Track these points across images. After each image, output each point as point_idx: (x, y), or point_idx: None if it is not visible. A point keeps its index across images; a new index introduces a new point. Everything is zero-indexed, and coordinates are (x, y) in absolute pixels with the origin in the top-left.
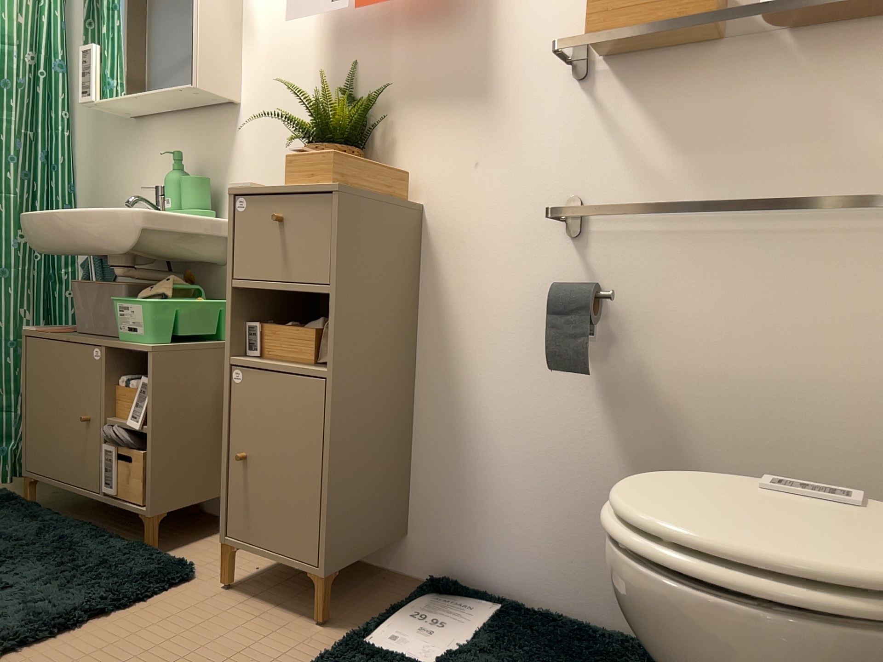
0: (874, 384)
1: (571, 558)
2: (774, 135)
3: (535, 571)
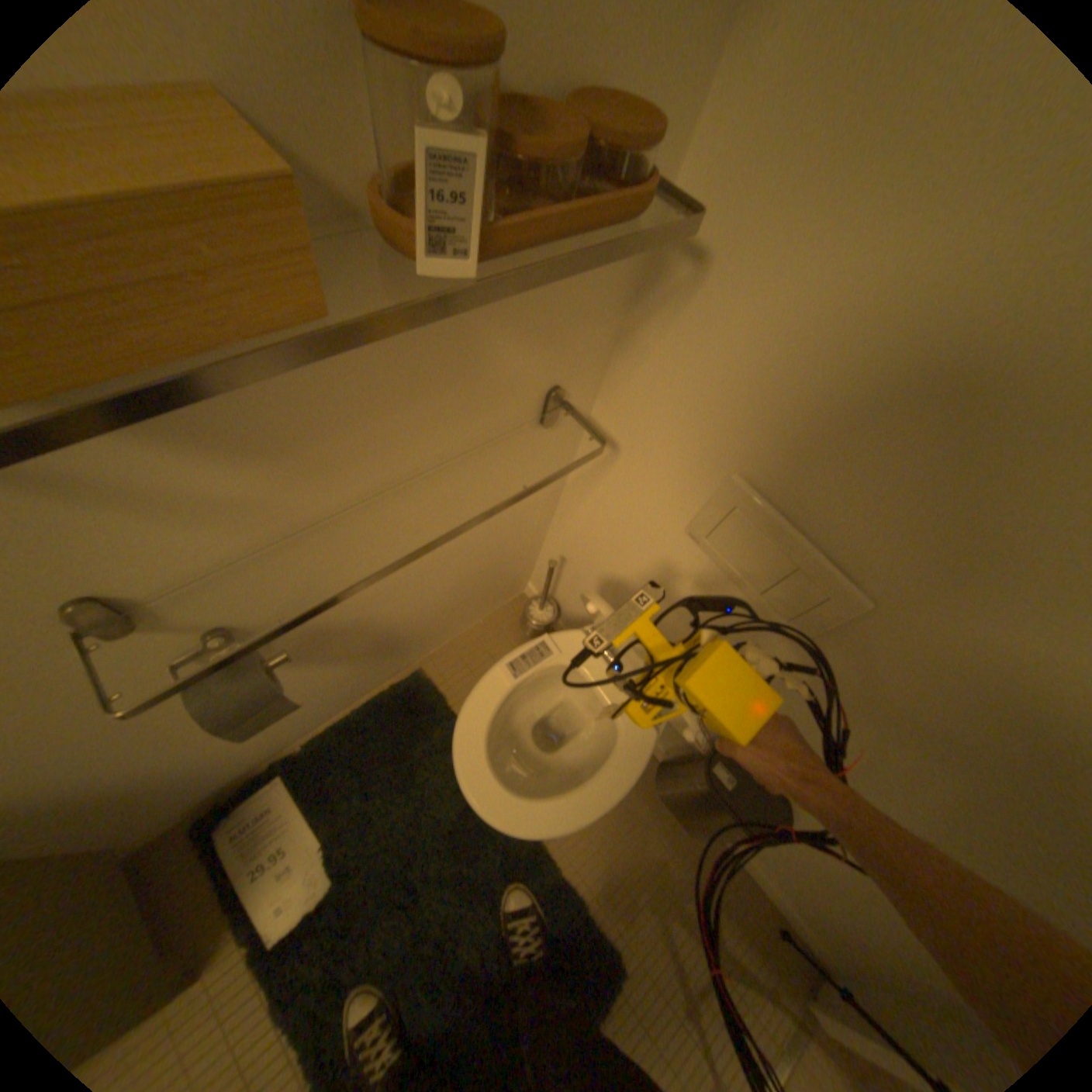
0: (504, 519)
1: (308, 717)
2: (415, 383)
3: (281, 742)
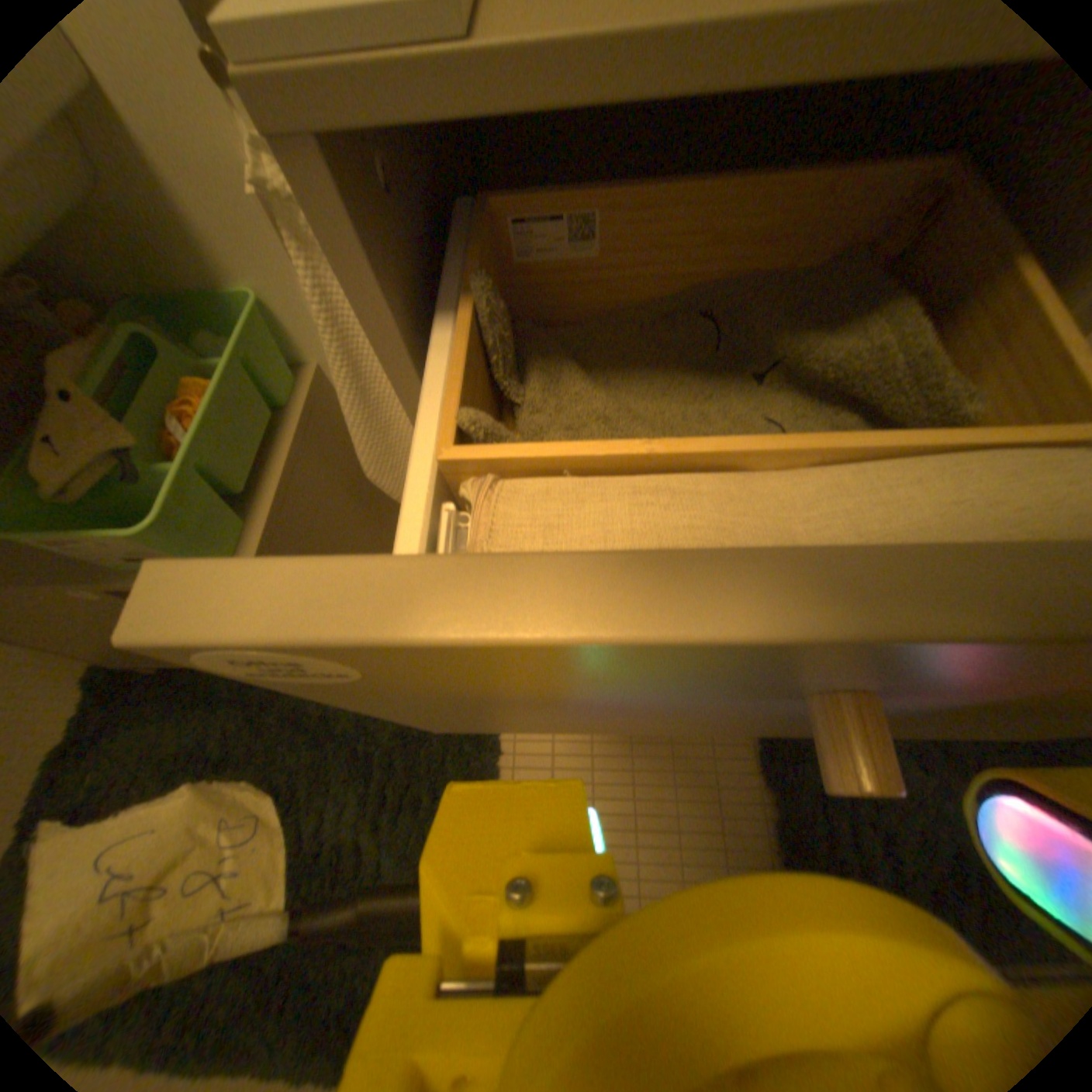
0: None
1: None
2: None
3: None
